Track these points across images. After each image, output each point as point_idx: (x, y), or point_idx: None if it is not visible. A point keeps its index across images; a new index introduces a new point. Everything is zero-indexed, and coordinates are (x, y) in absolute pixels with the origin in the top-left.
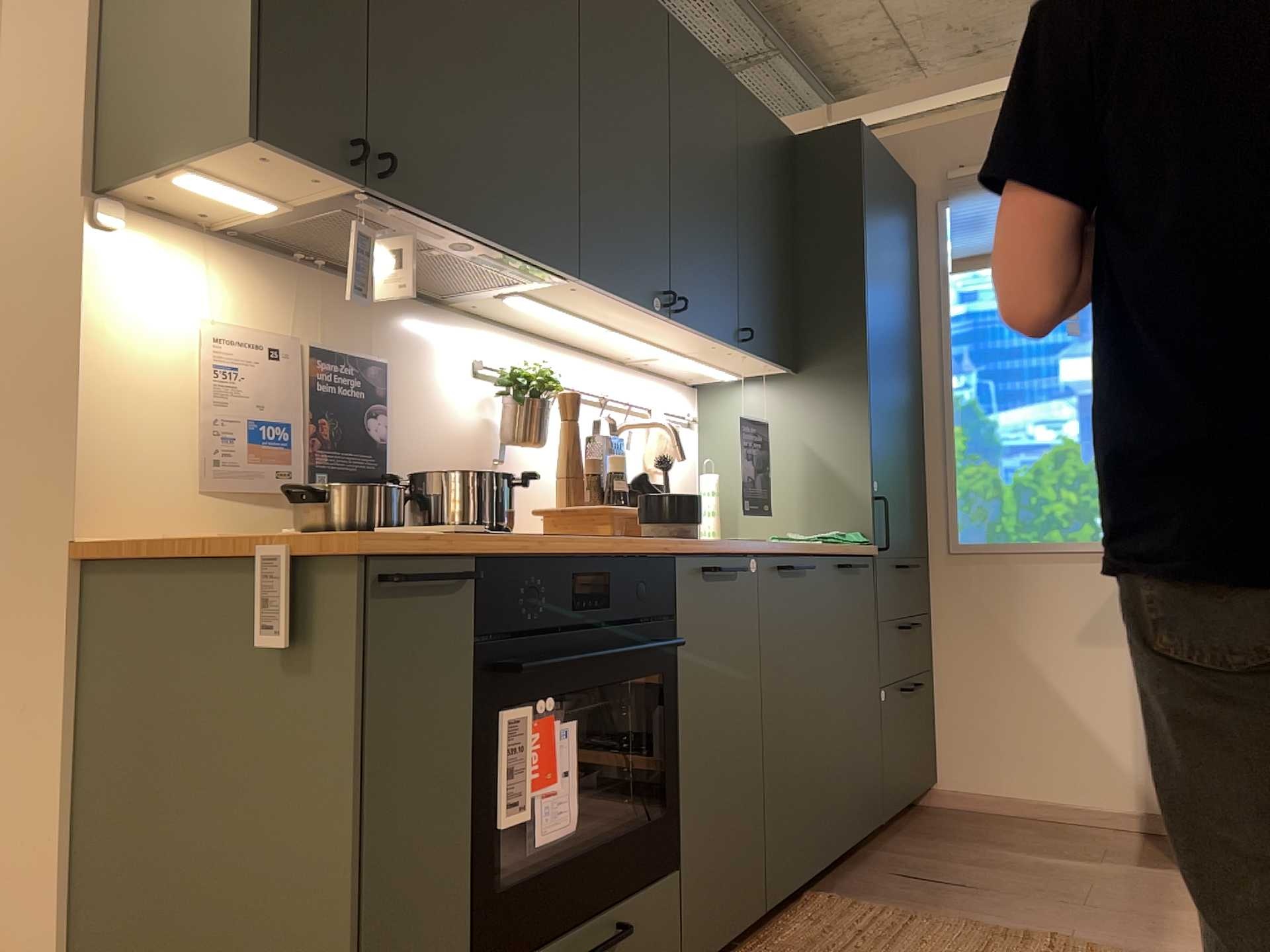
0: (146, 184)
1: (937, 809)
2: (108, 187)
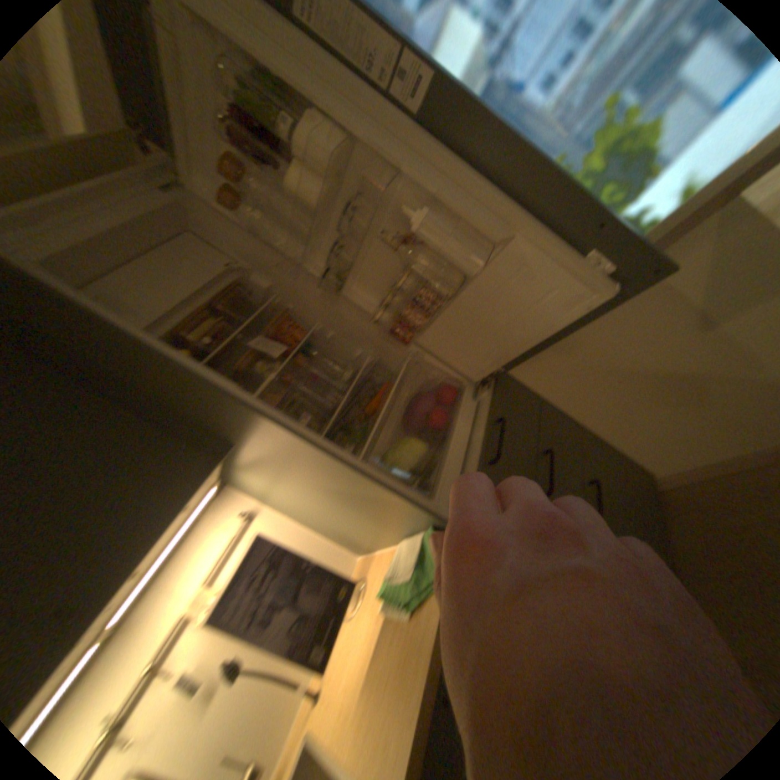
0: None
1: (673, 492)
2: None
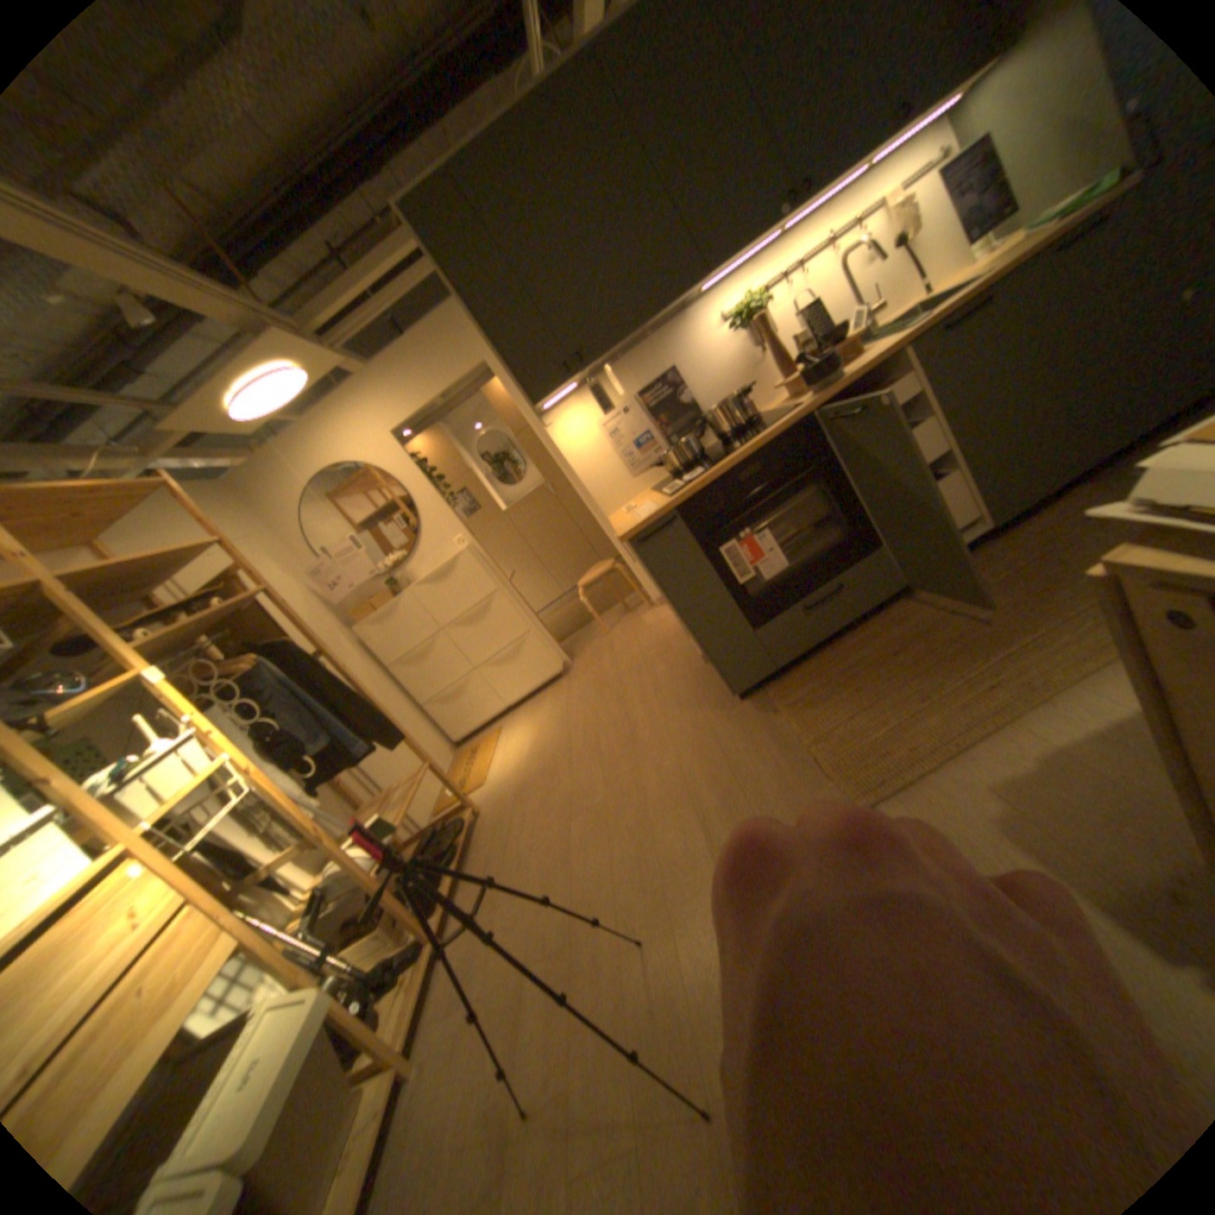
0: (540, 408)
1: None
2: (536, 412)
